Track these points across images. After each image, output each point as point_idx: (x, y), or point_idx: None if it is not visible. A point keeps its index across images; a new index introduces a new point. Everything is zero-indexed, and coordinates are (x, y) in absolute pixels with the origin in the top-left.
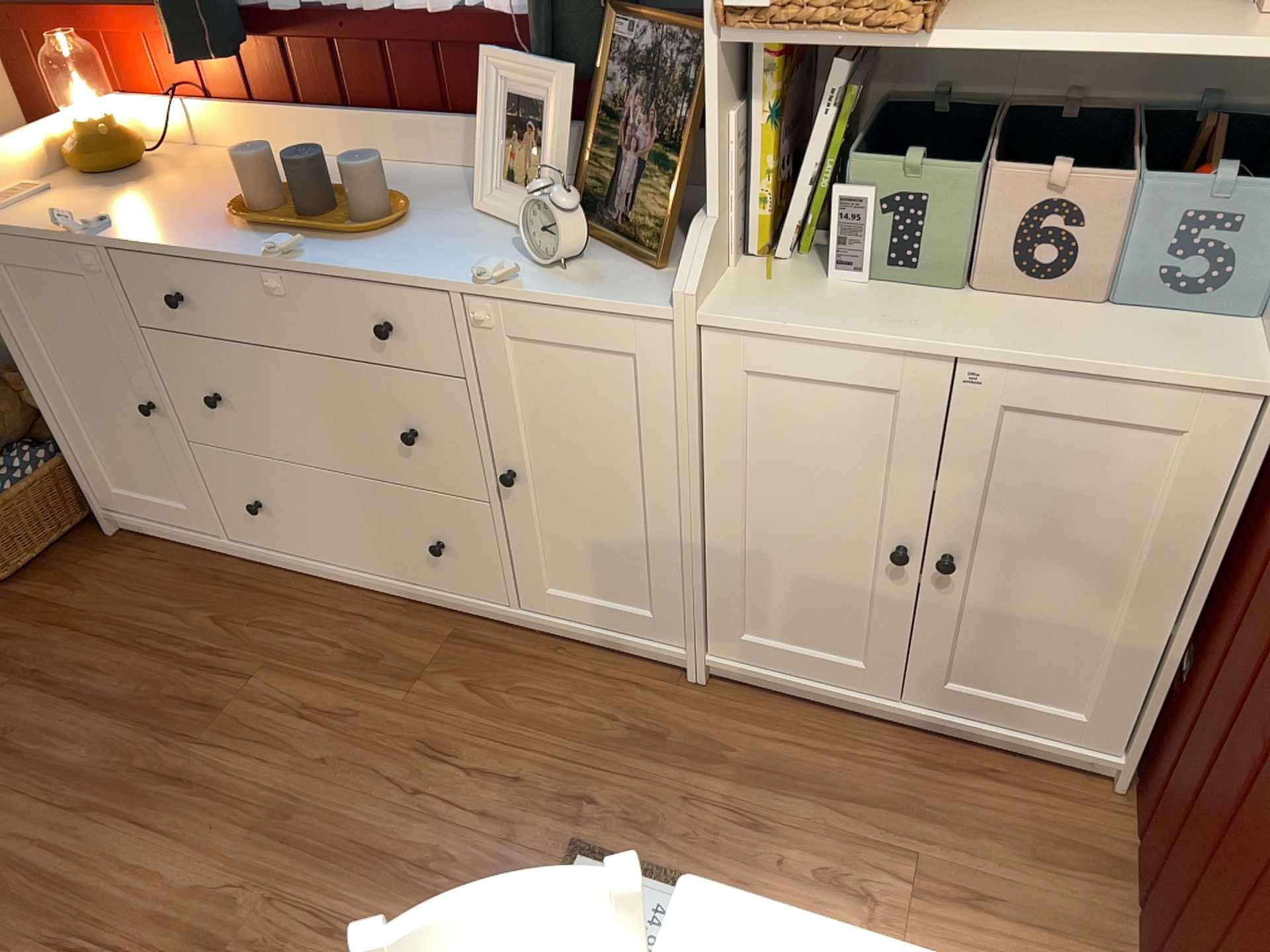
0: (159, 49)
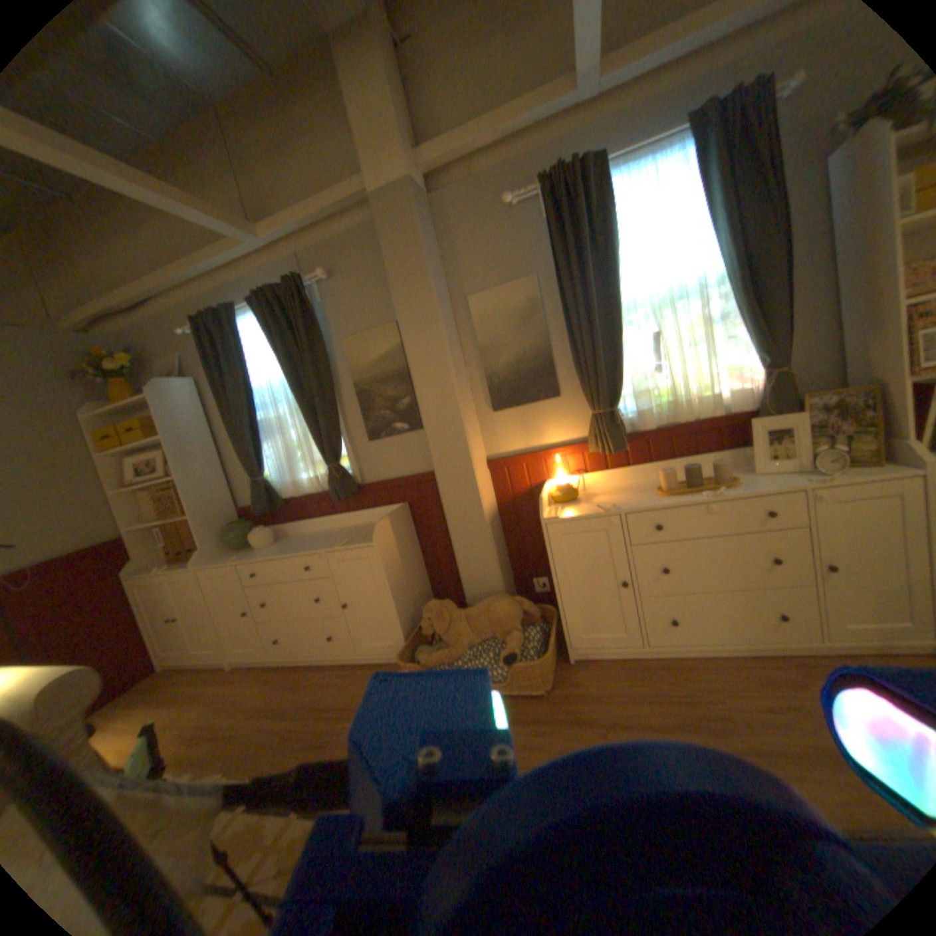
0: (571, 454)
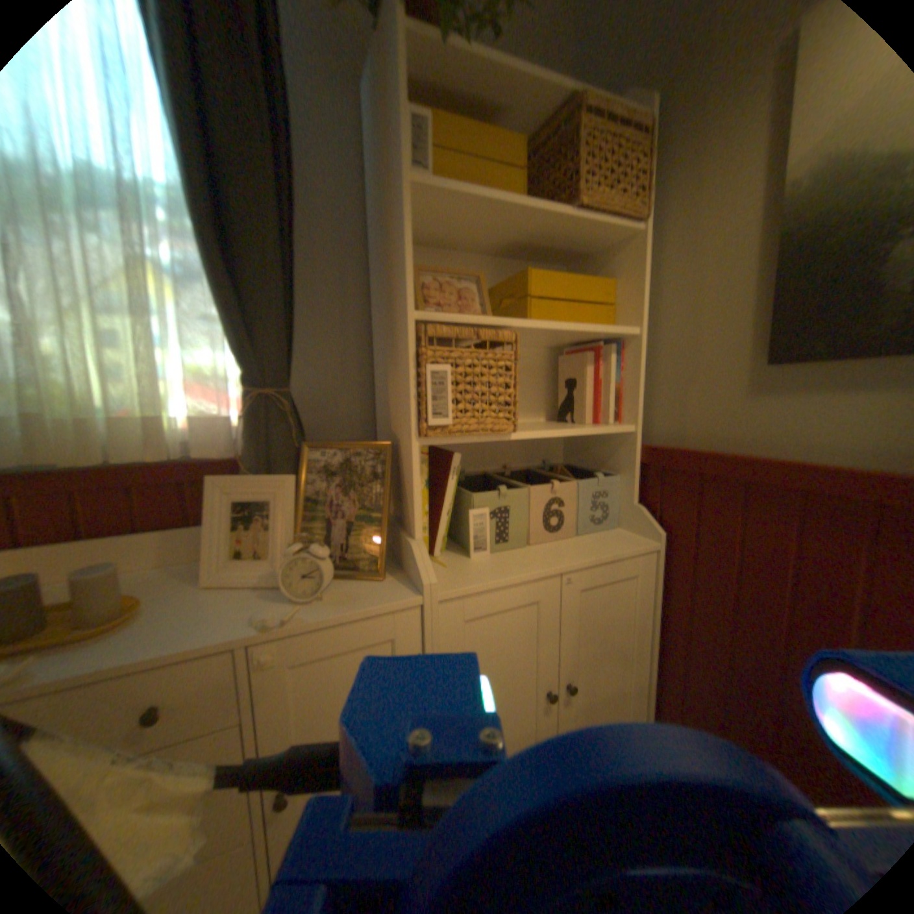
0: None
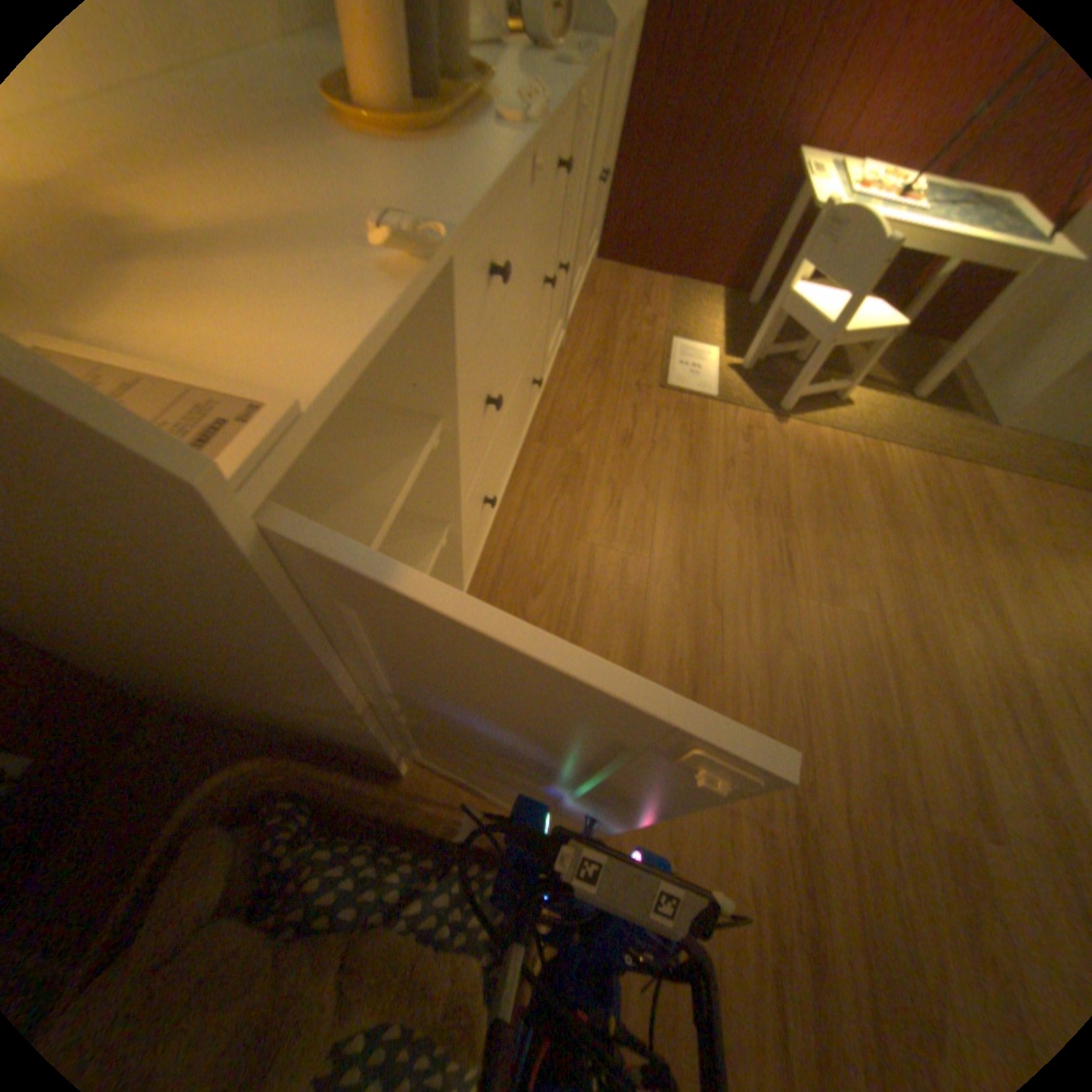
0: None
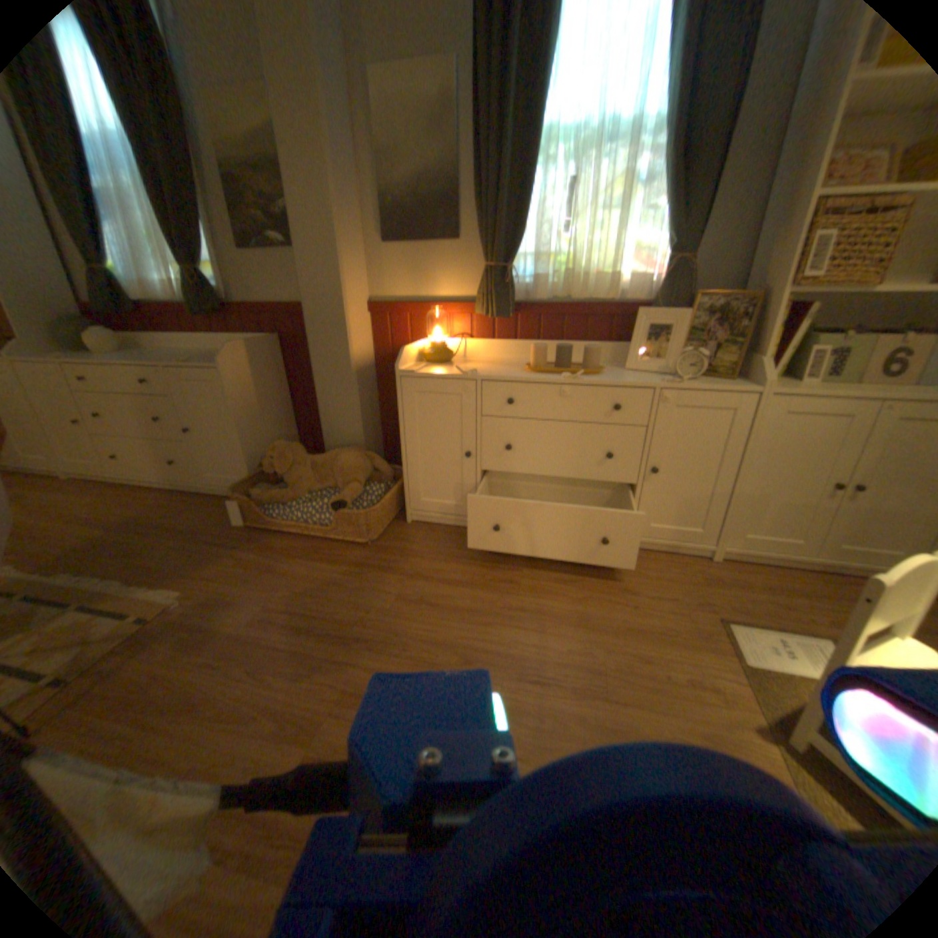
0: (458, 313)
